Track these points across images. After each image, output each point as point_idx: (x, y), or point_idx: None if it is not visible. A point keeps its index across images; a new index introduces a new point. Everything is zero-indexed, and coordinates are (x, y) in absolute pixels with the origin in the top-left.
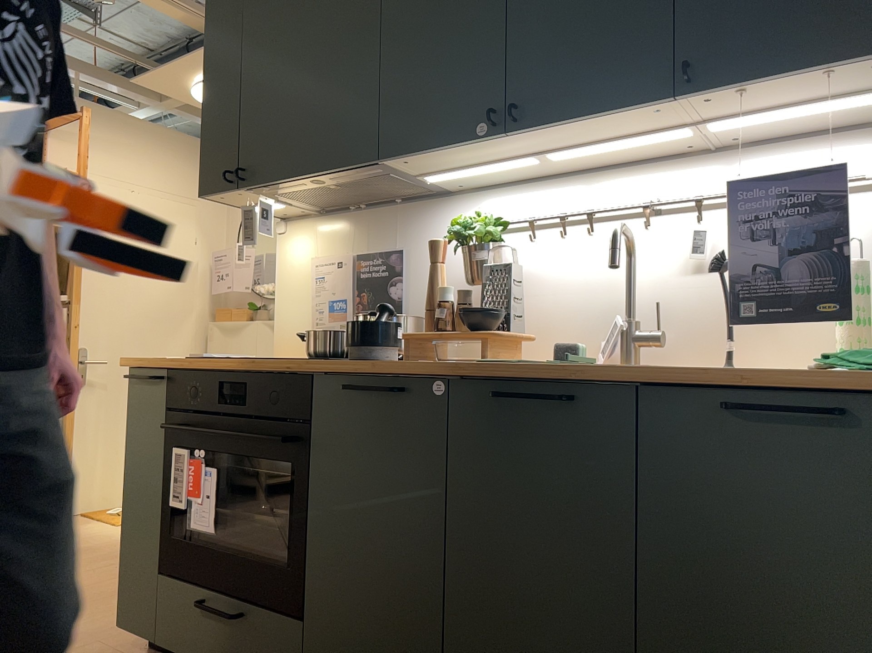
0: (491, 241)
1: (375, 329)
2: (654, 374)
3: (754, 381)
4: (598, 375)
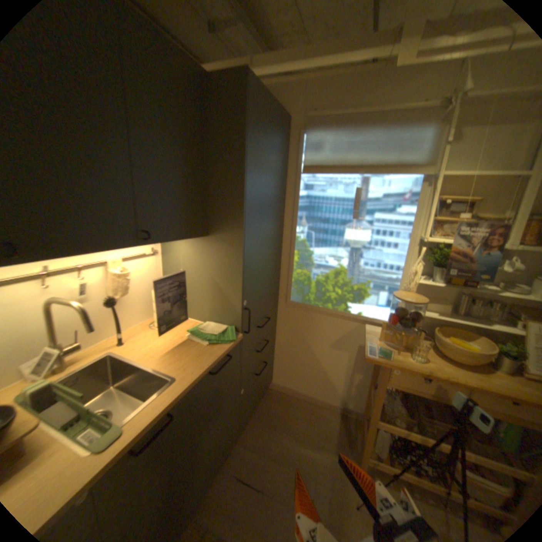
0: None
1: None
2: (197, 381)
3: (216, 362)
4: (179, 398)
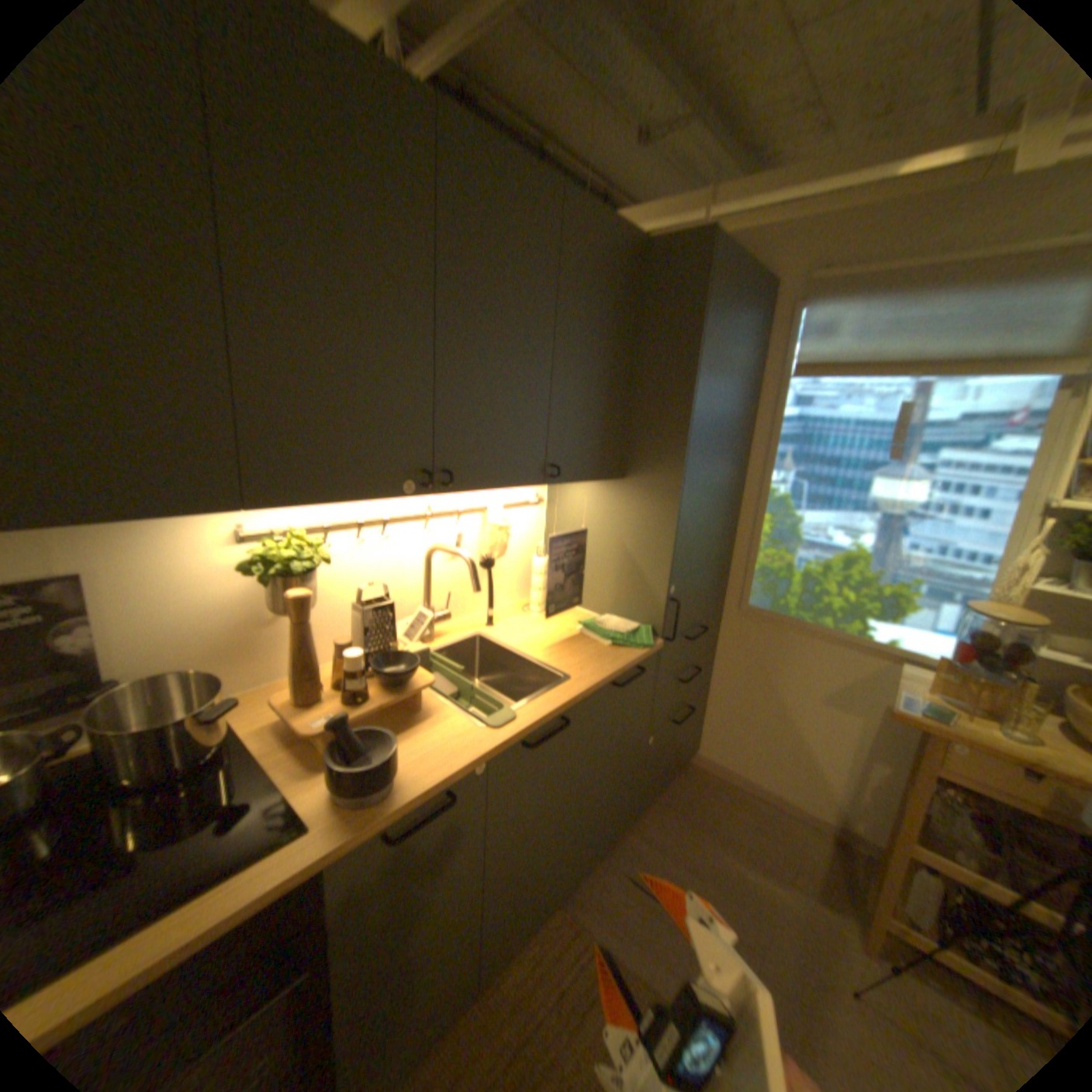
0: (310, 565)
1: (388, 758)
2: (599, 687)
3: (624, 671)
4: (577, 701)
